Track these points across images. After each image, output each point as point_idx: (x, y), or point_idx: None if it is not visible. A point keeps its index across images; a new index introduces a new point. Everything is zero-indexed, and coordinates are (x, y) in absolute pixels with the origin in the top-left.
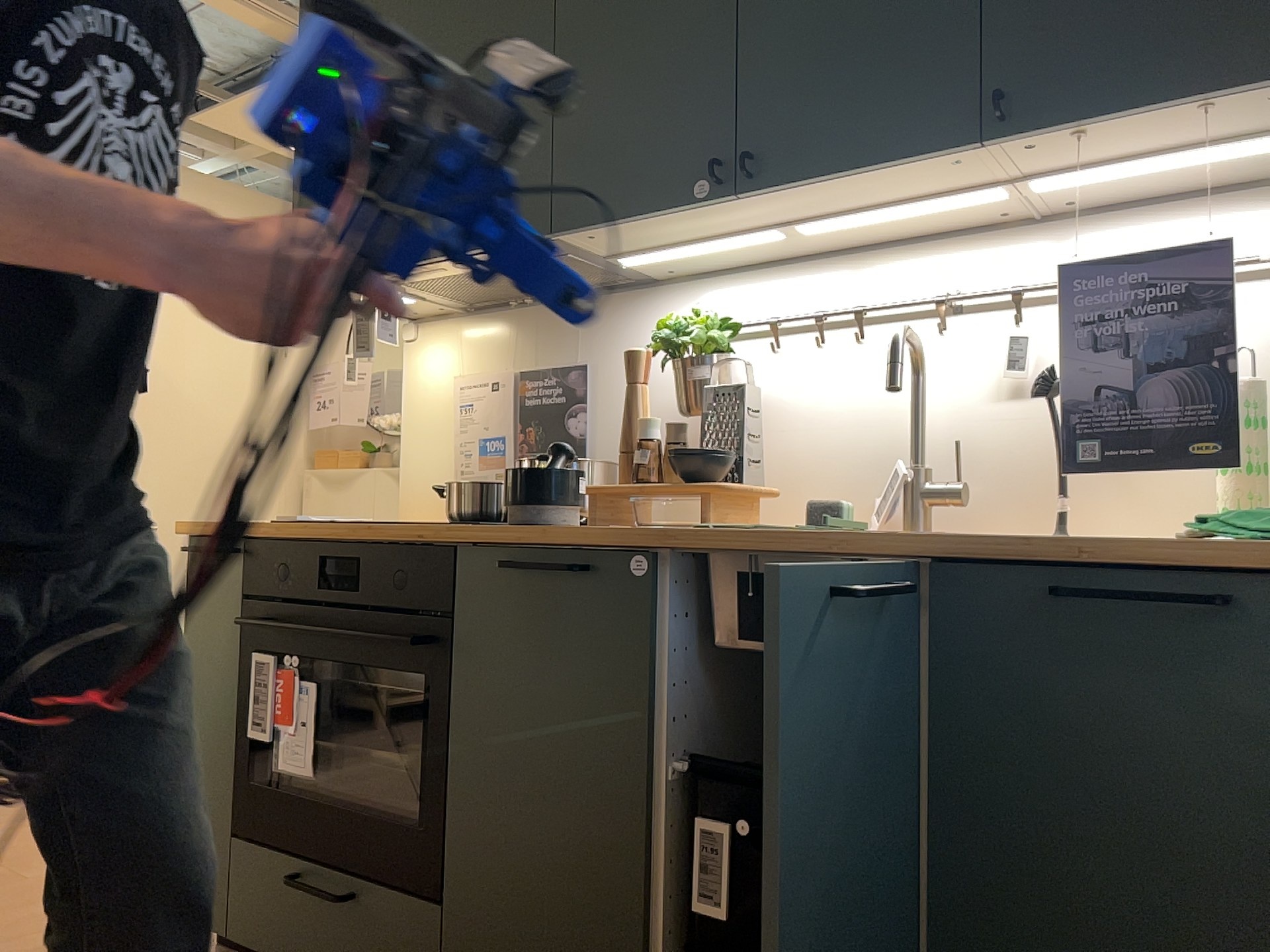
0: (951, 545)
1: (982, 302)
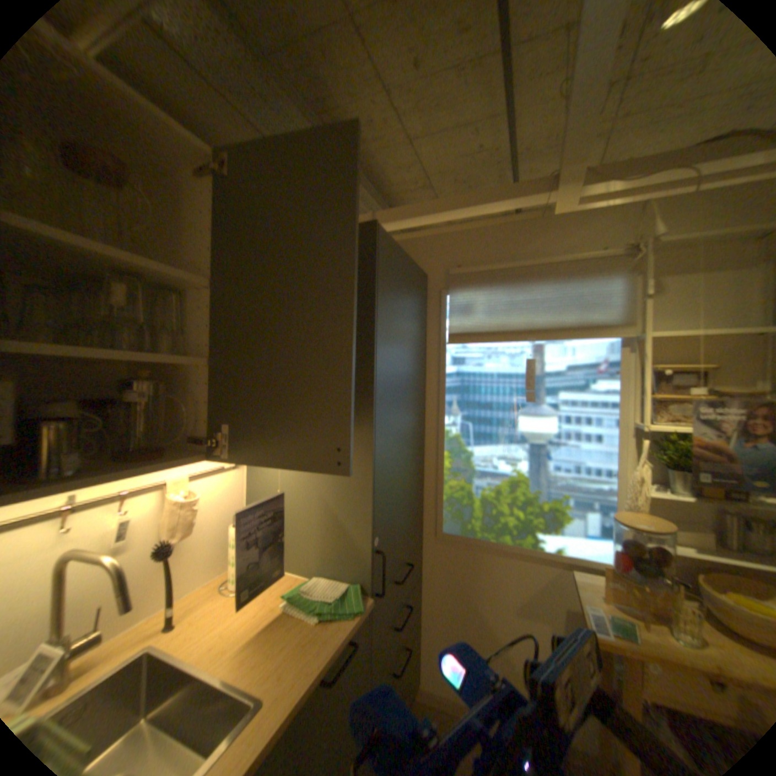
0: (300, 705)
1: (94, 501)
